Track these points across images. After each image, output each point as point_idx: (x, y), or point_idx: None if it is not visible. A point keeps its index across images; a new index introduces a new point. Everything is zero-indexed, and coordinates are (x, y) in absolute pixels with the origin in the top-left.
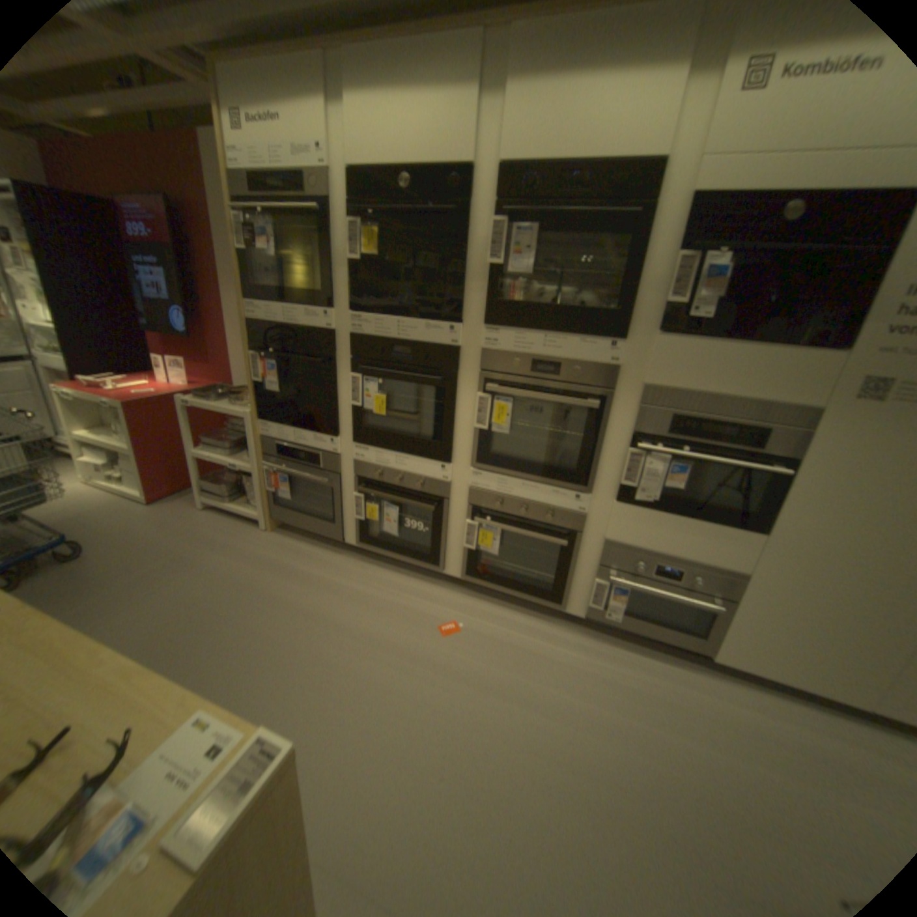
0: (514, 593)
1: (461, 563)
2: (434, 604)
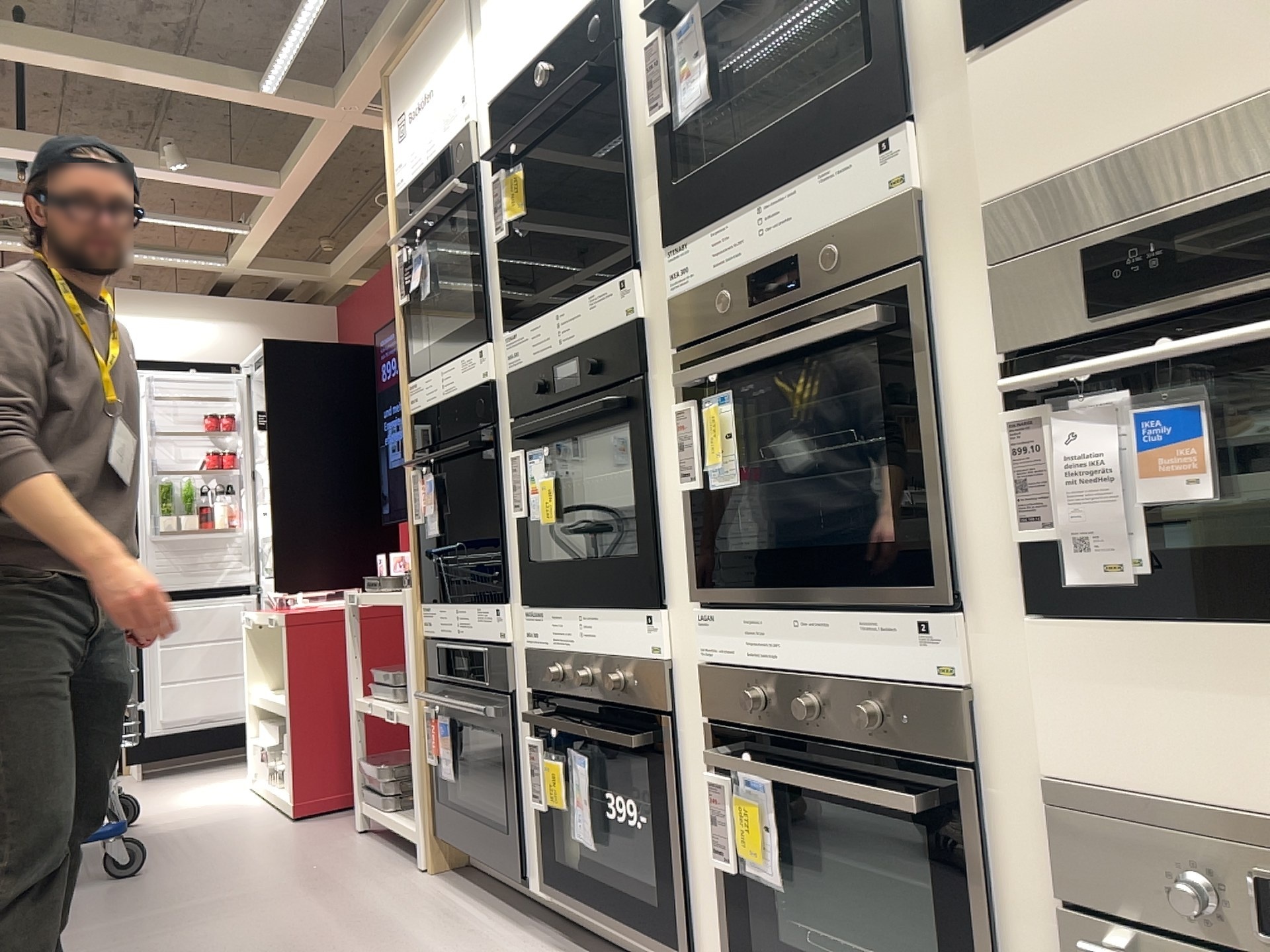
0: None
1: (727, 934)
2: None
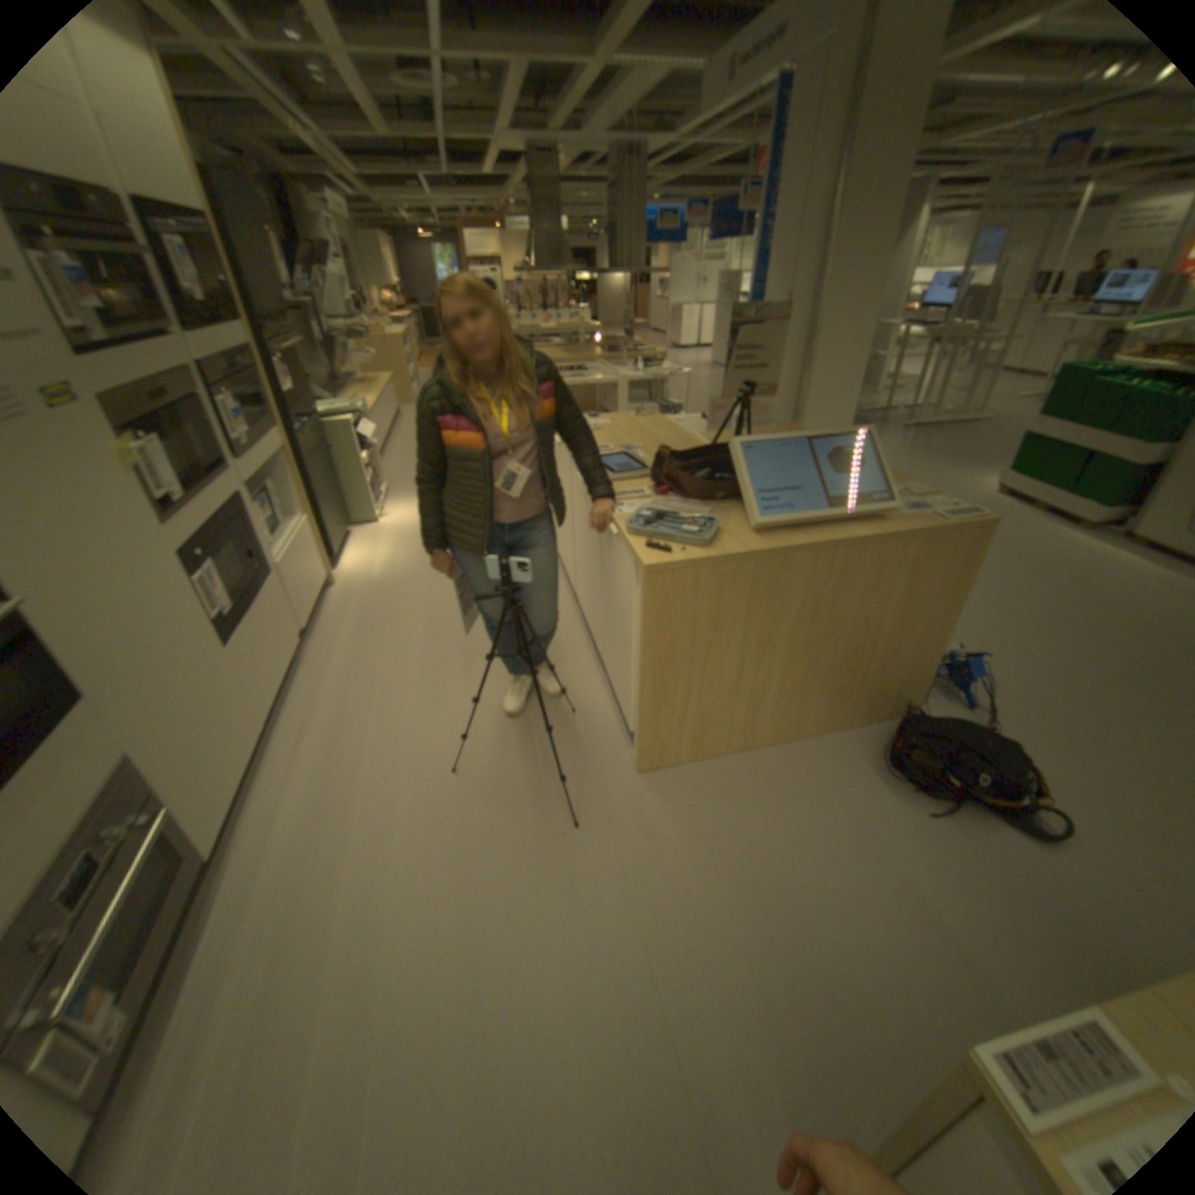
0: None
1: None
2: None
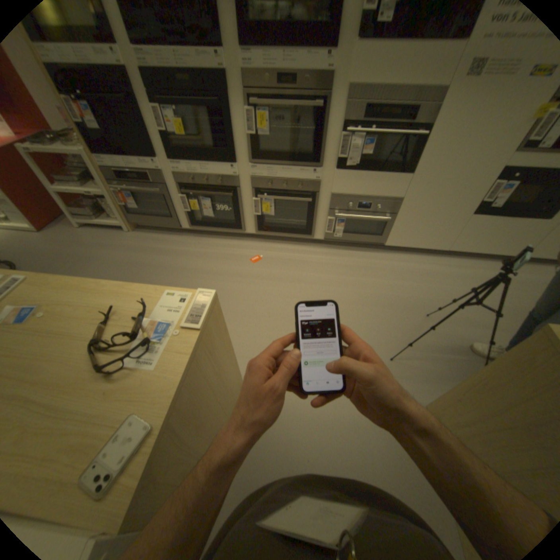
0: (285, 235)
1: (254, 225)
2: (244, 250)
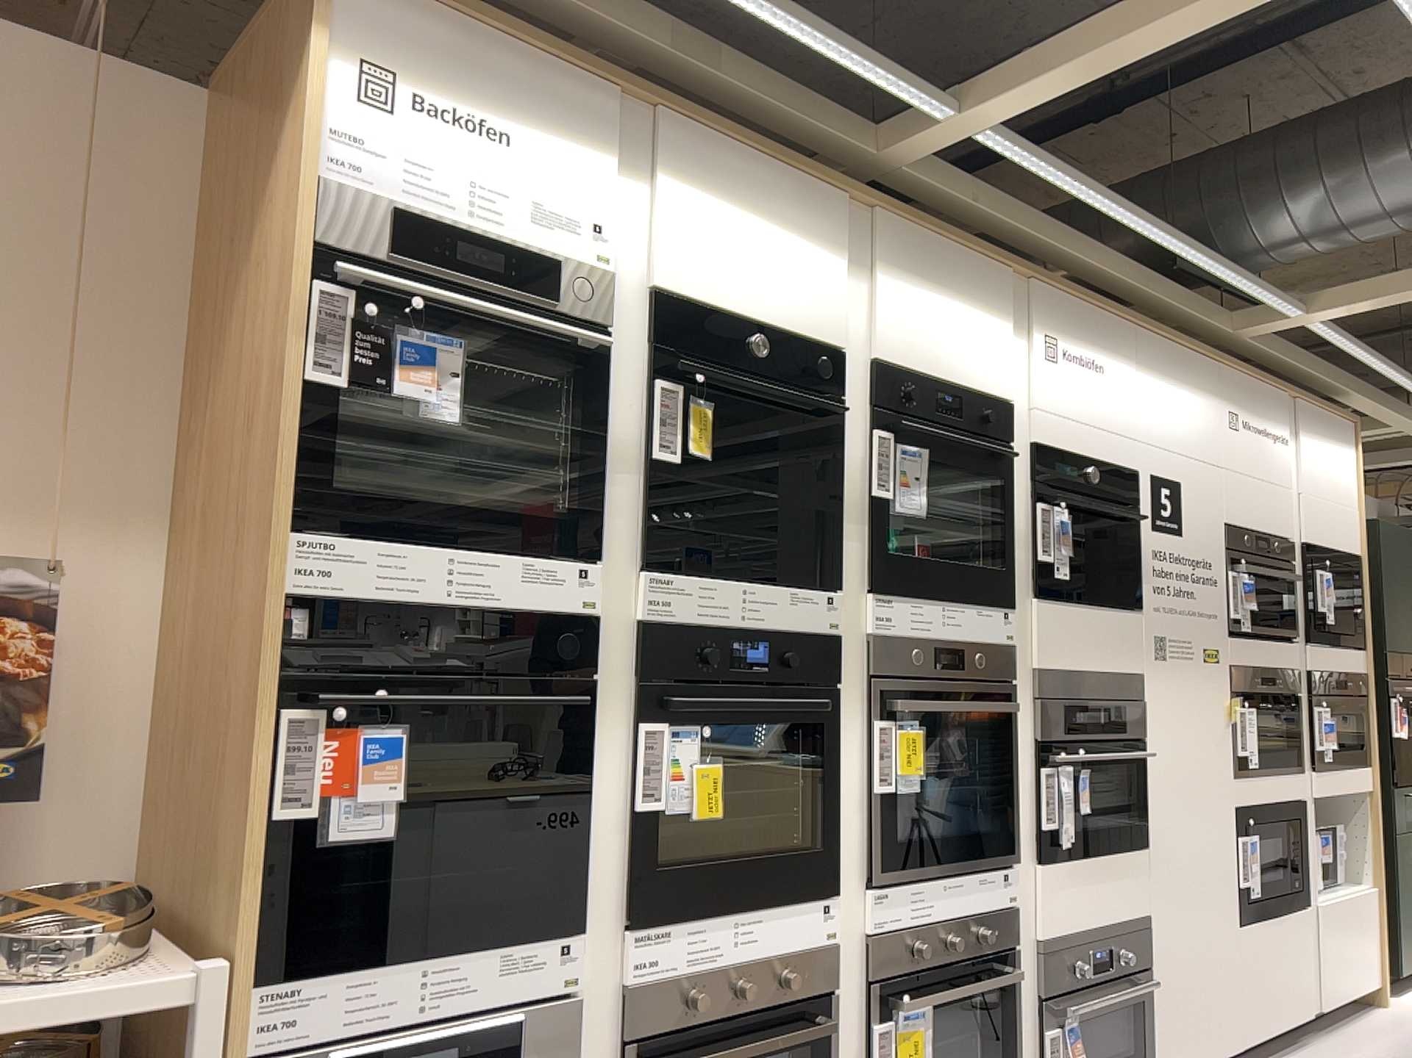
0: None
1: None
2: None
